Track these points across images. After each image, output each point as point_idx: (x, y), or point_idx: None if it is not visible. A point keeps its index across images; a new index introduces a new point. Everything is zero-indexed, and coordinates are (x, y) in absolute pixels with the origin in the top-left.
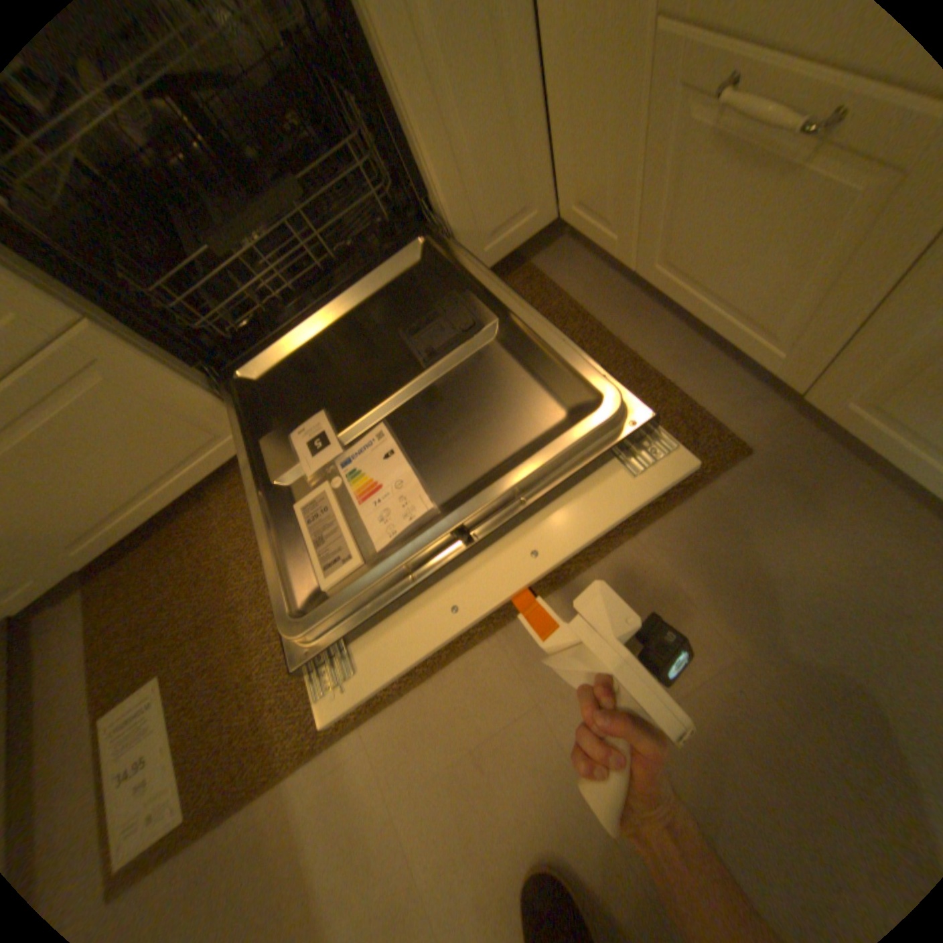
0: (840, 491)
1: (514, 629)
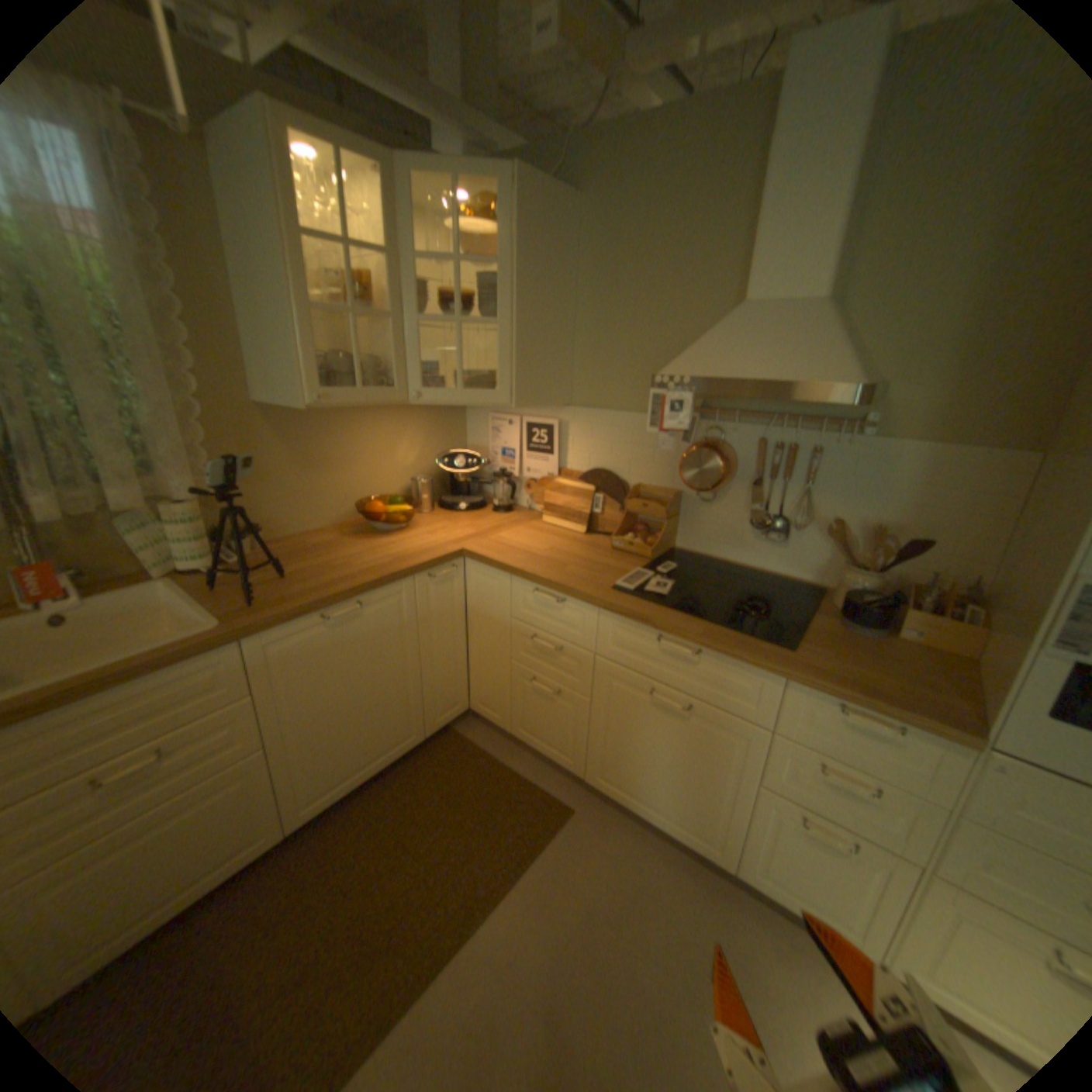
0: (610, 825)
1: (478, 937)
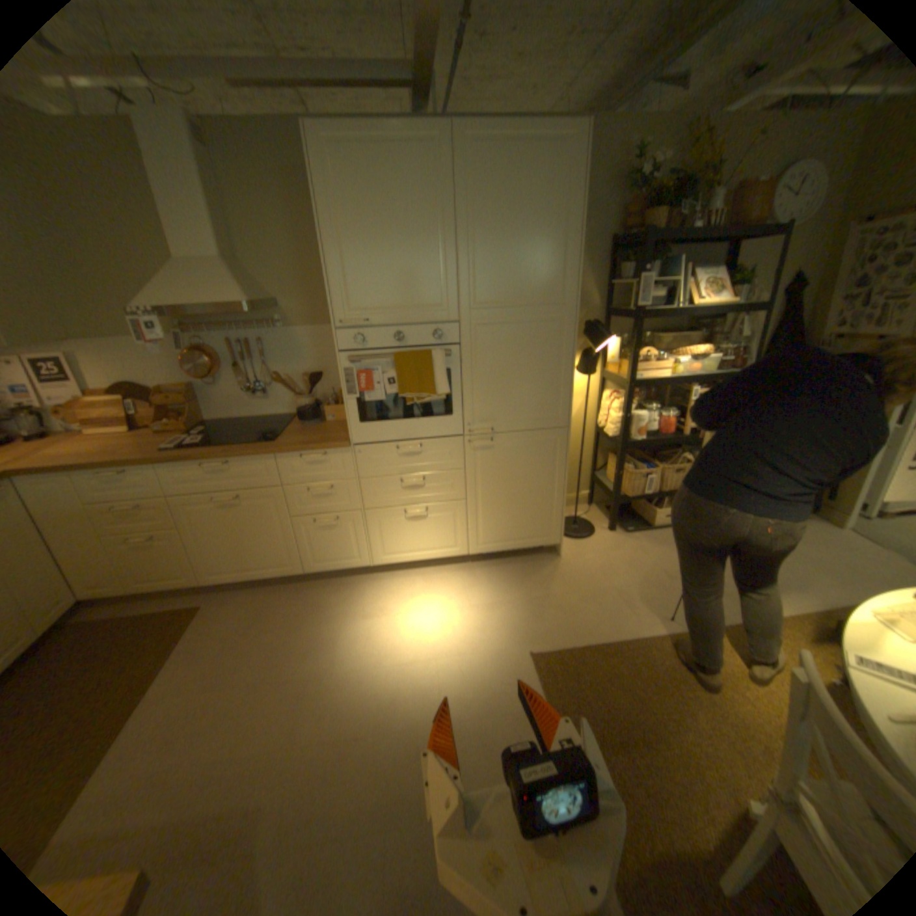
0: (227, 599)
1: (148, 694)
